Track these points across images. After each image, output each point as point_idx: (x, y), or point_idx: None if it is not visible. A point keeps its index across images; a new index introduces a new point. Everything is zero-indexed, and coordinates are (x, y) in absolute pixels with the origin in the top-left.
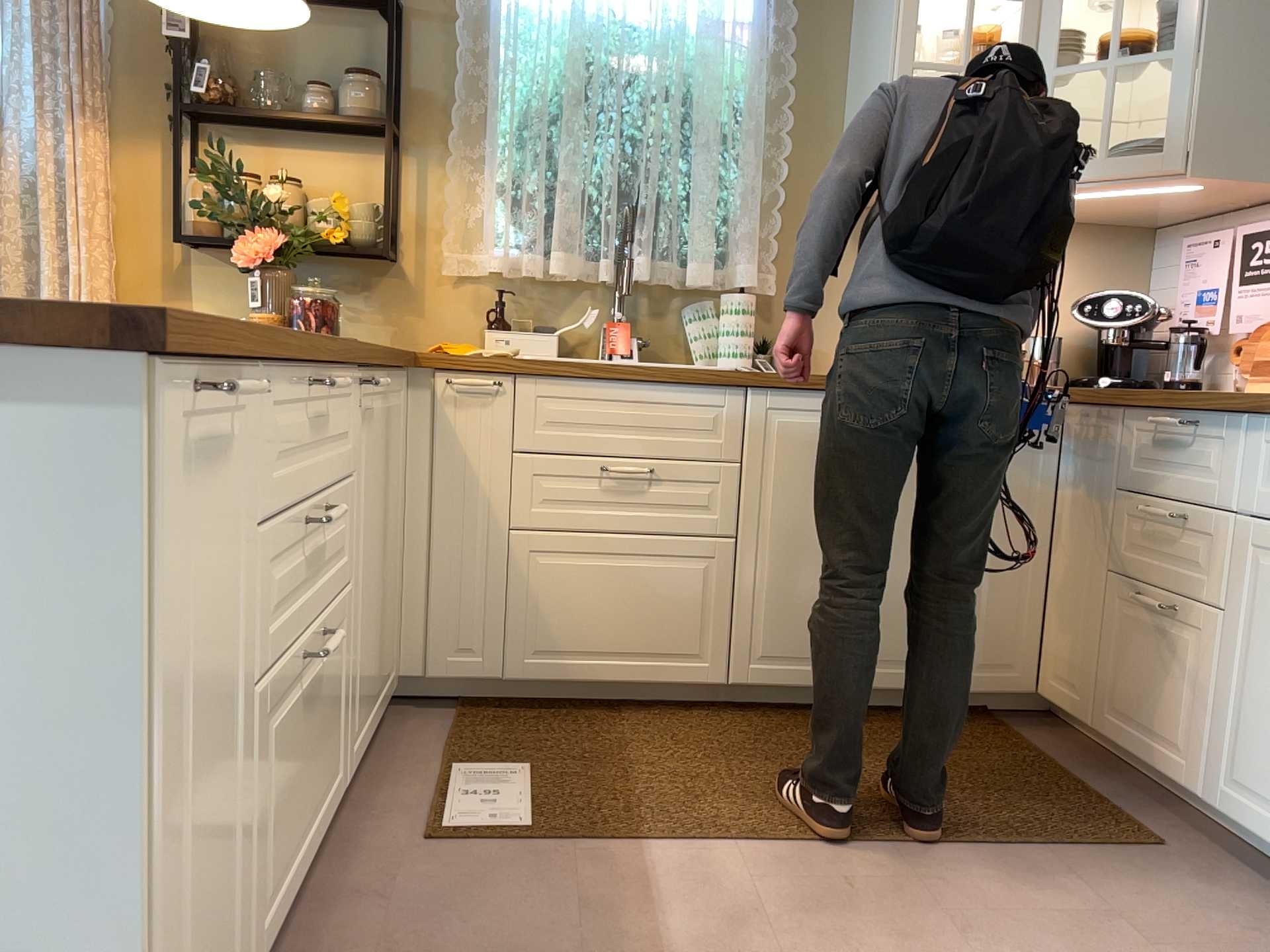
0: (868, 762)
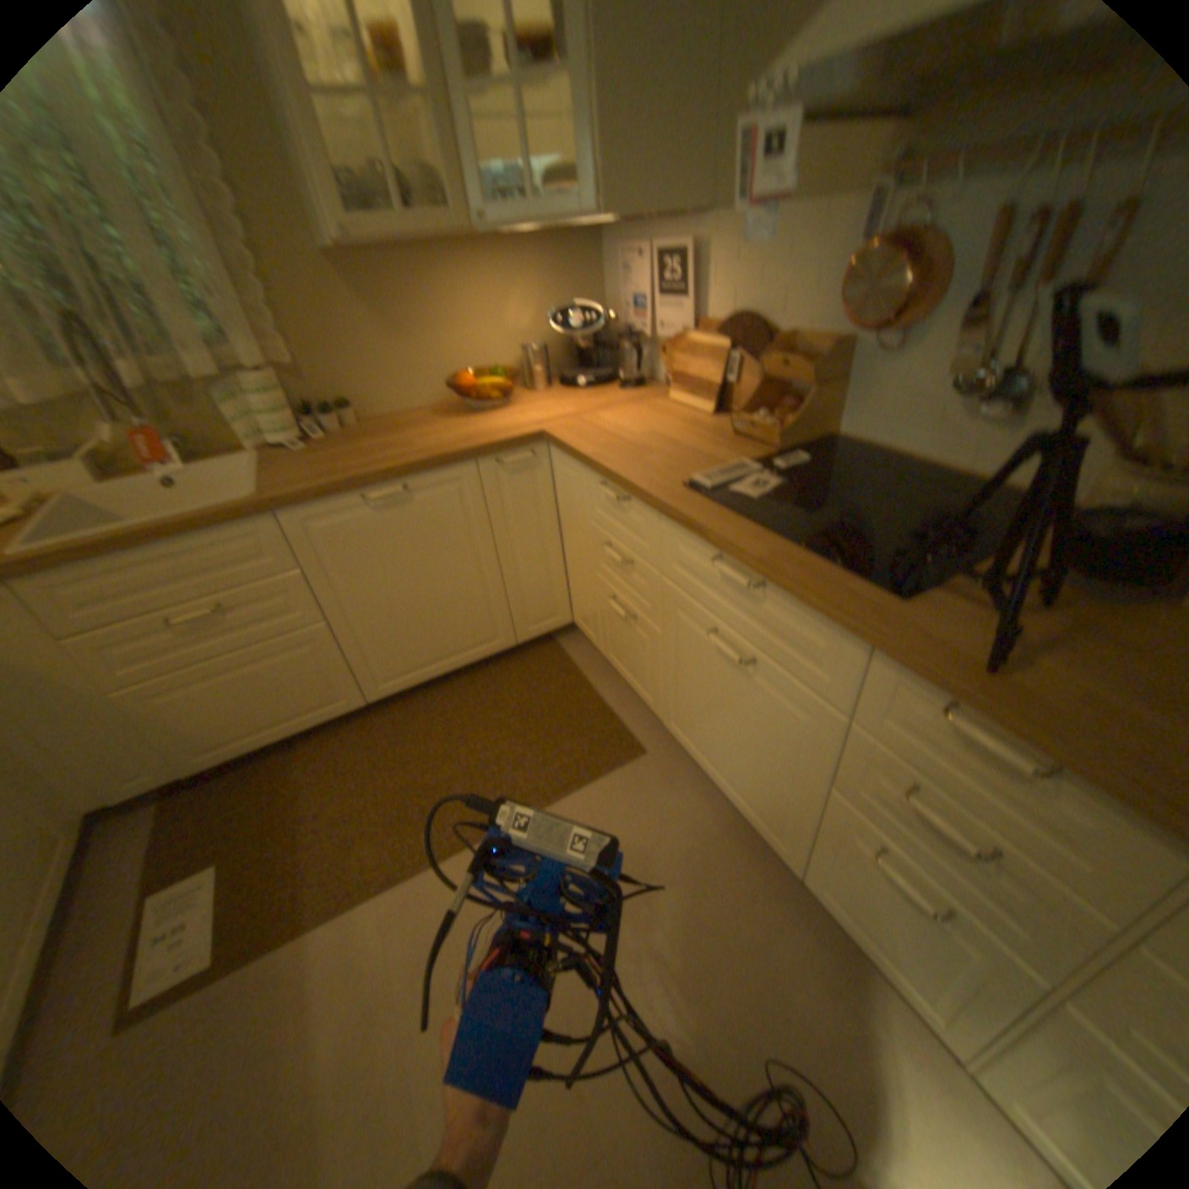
0: (470, 734)
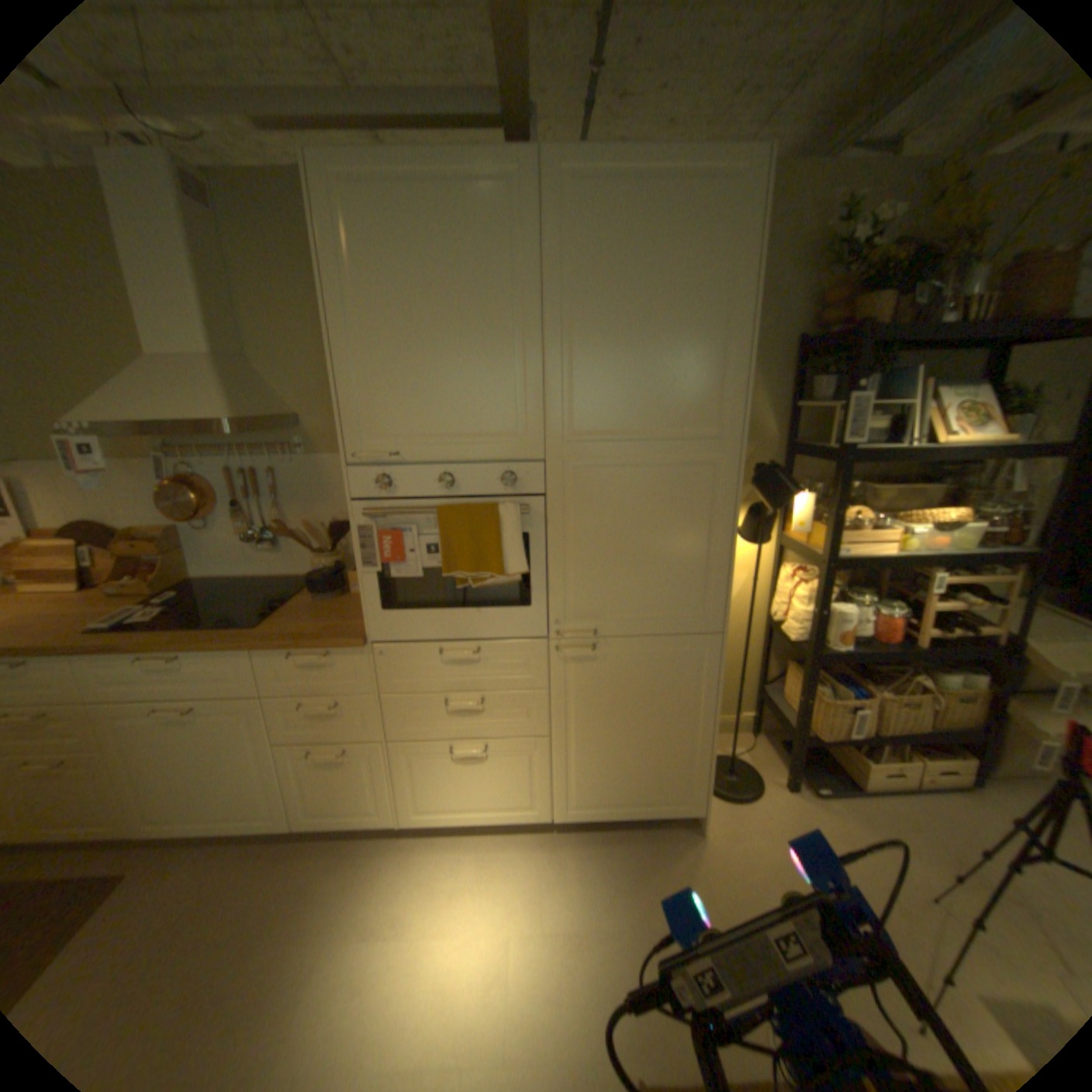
0: None
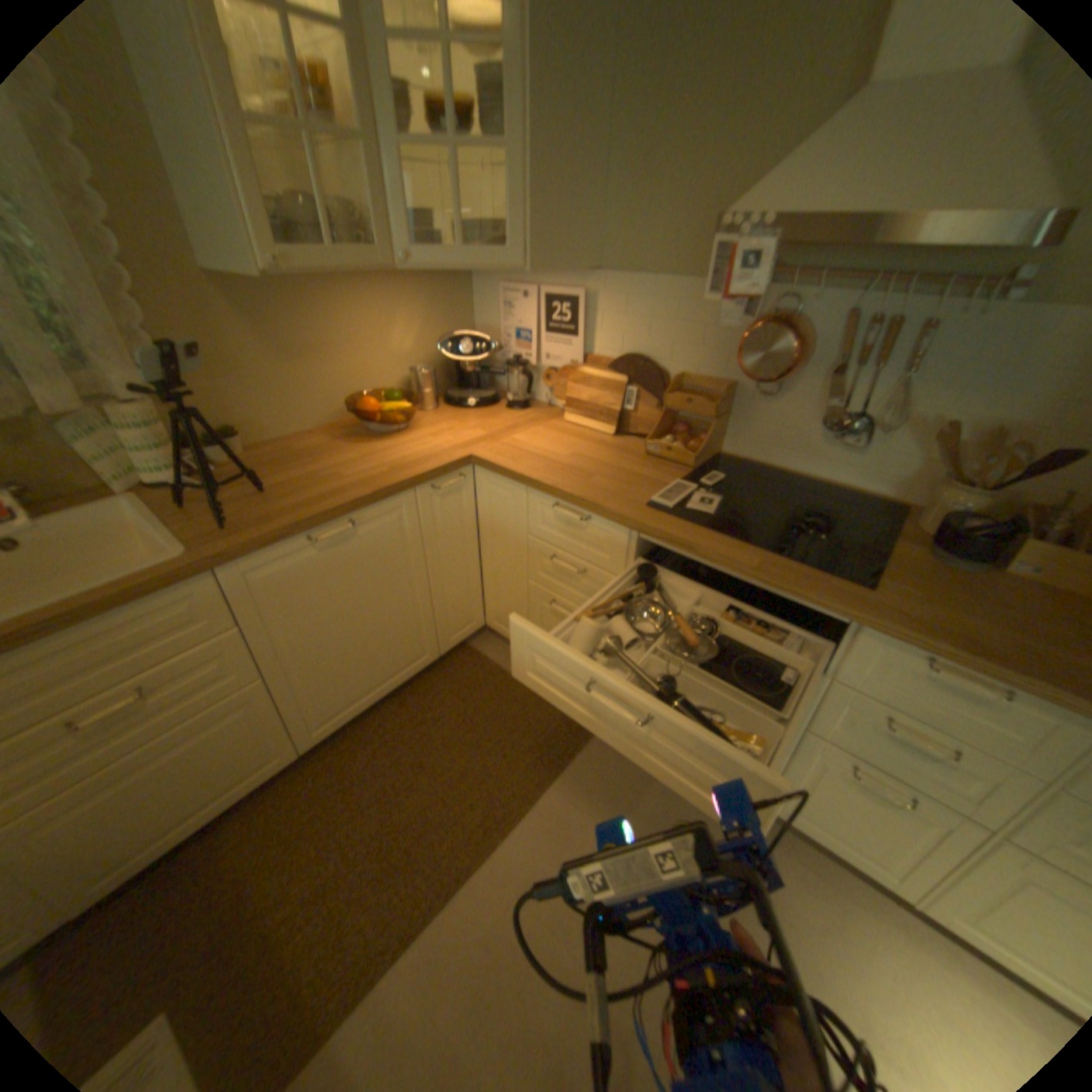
0: (424, 758)
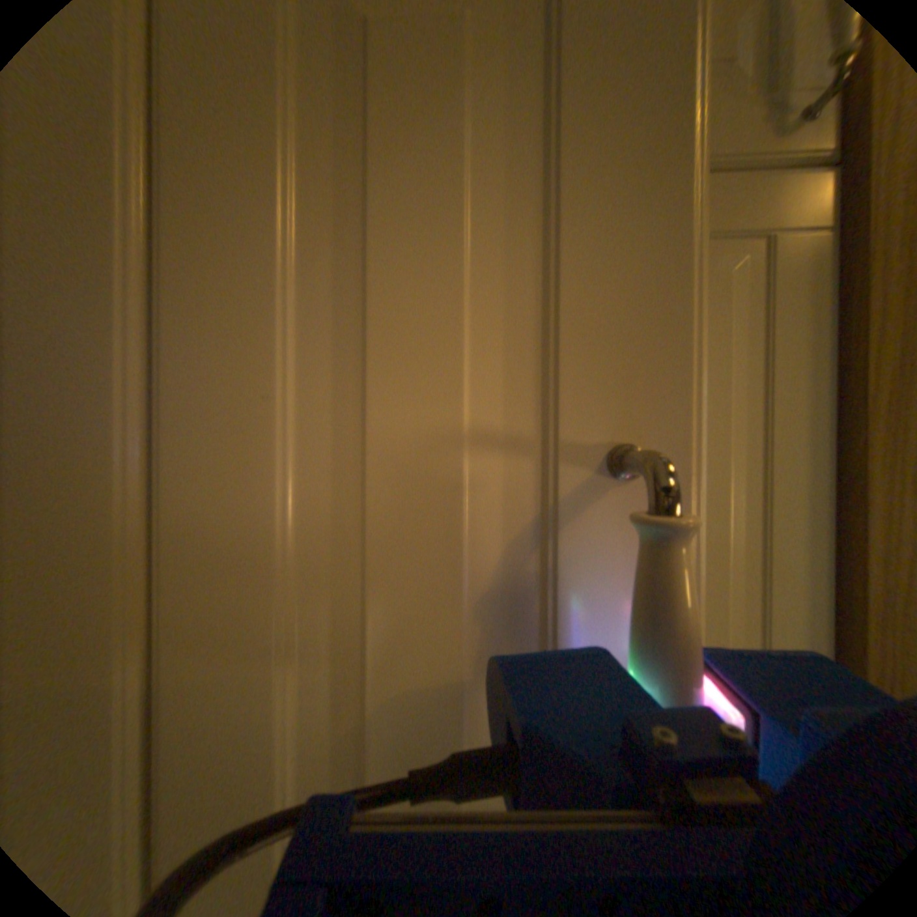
0: None
